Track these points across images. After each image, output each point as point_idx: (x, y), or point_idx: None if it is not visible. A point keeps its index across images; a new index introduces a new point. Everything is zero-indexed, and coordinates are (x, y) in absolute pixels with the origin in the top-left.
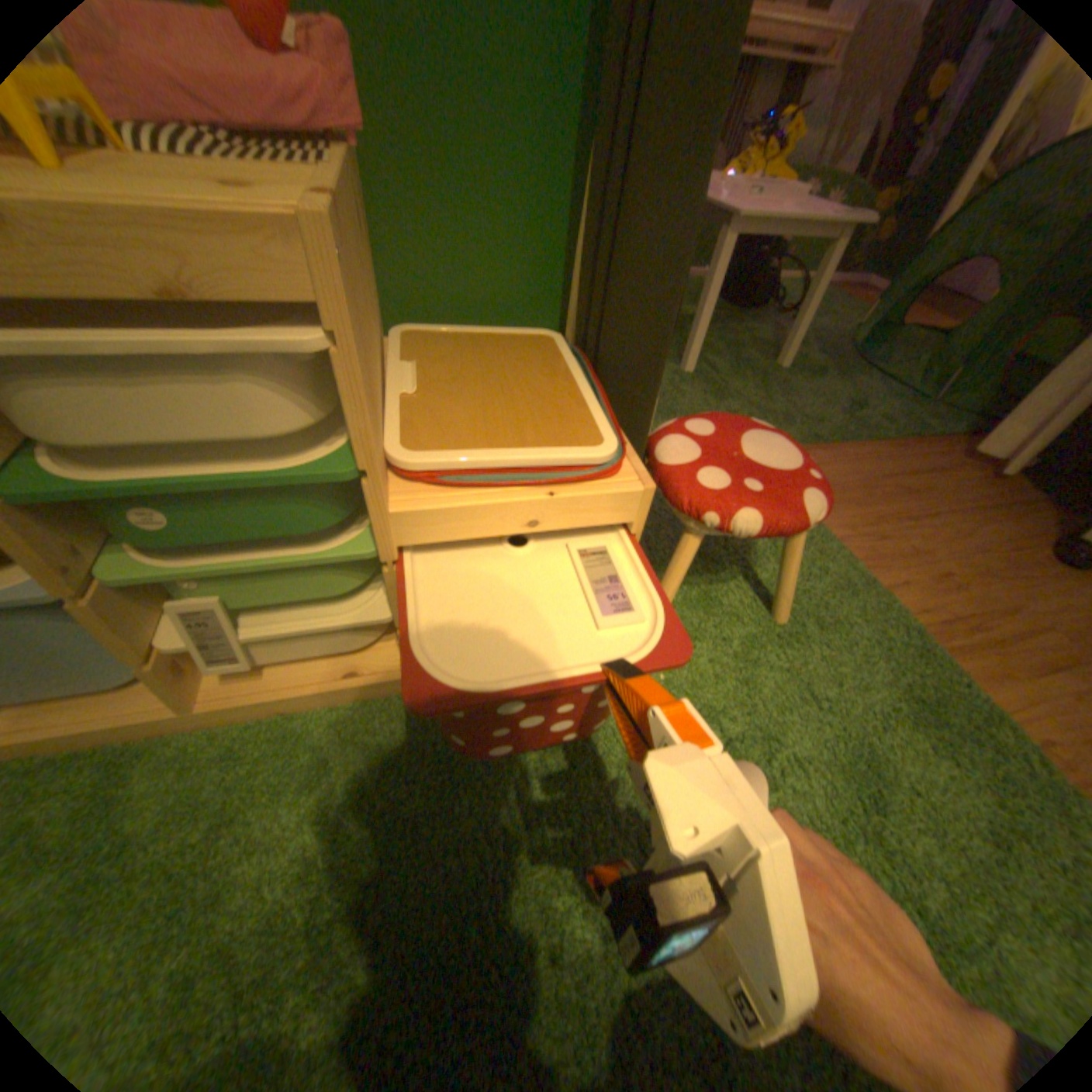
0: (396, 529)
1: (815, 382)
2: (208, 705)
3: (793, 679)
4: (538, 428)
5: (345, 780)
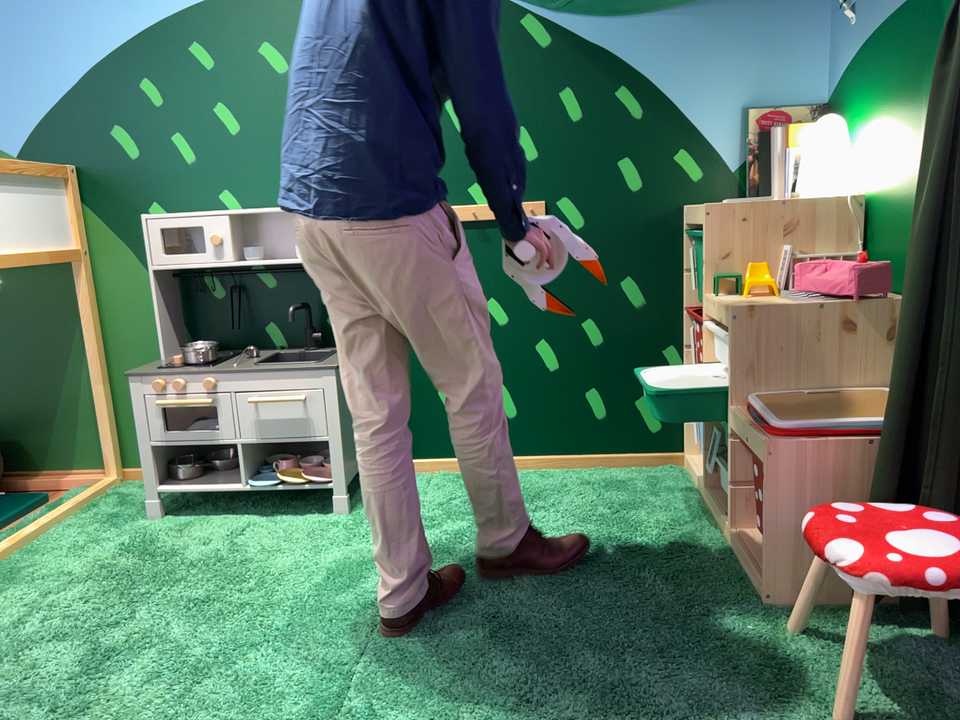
0: (732, 420)
1: None
2: (707, 490)
3: (761, 703)
4: (791, 413)
5: (676, 529)
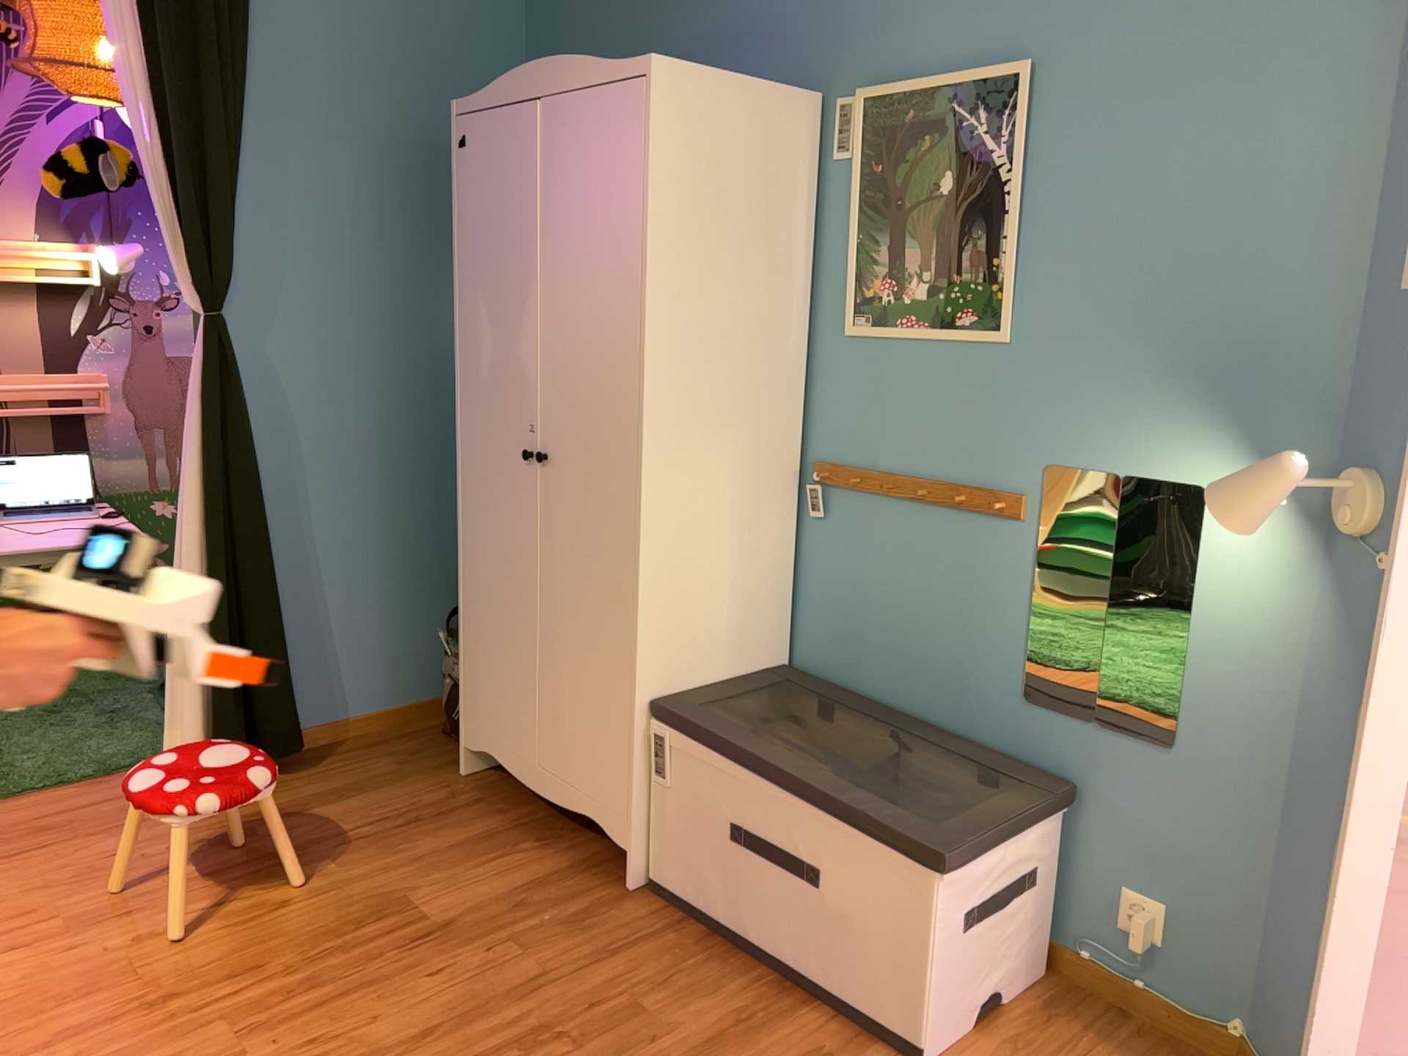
0: None
1: (49, 732)
2: None
3: None
4: None
5: None
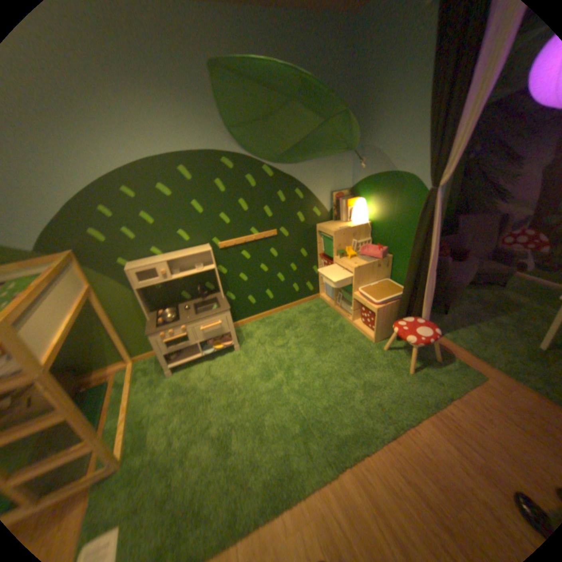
0: (353, 296)
1: None
2: (335, 307)
3: (393, 375)
4: (374, 296)
5: (335, 323)
